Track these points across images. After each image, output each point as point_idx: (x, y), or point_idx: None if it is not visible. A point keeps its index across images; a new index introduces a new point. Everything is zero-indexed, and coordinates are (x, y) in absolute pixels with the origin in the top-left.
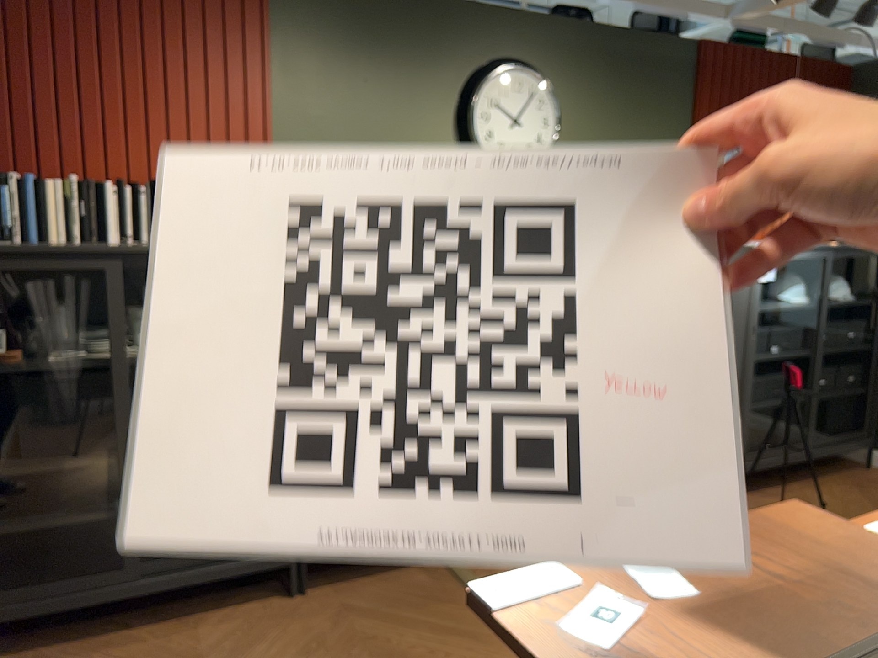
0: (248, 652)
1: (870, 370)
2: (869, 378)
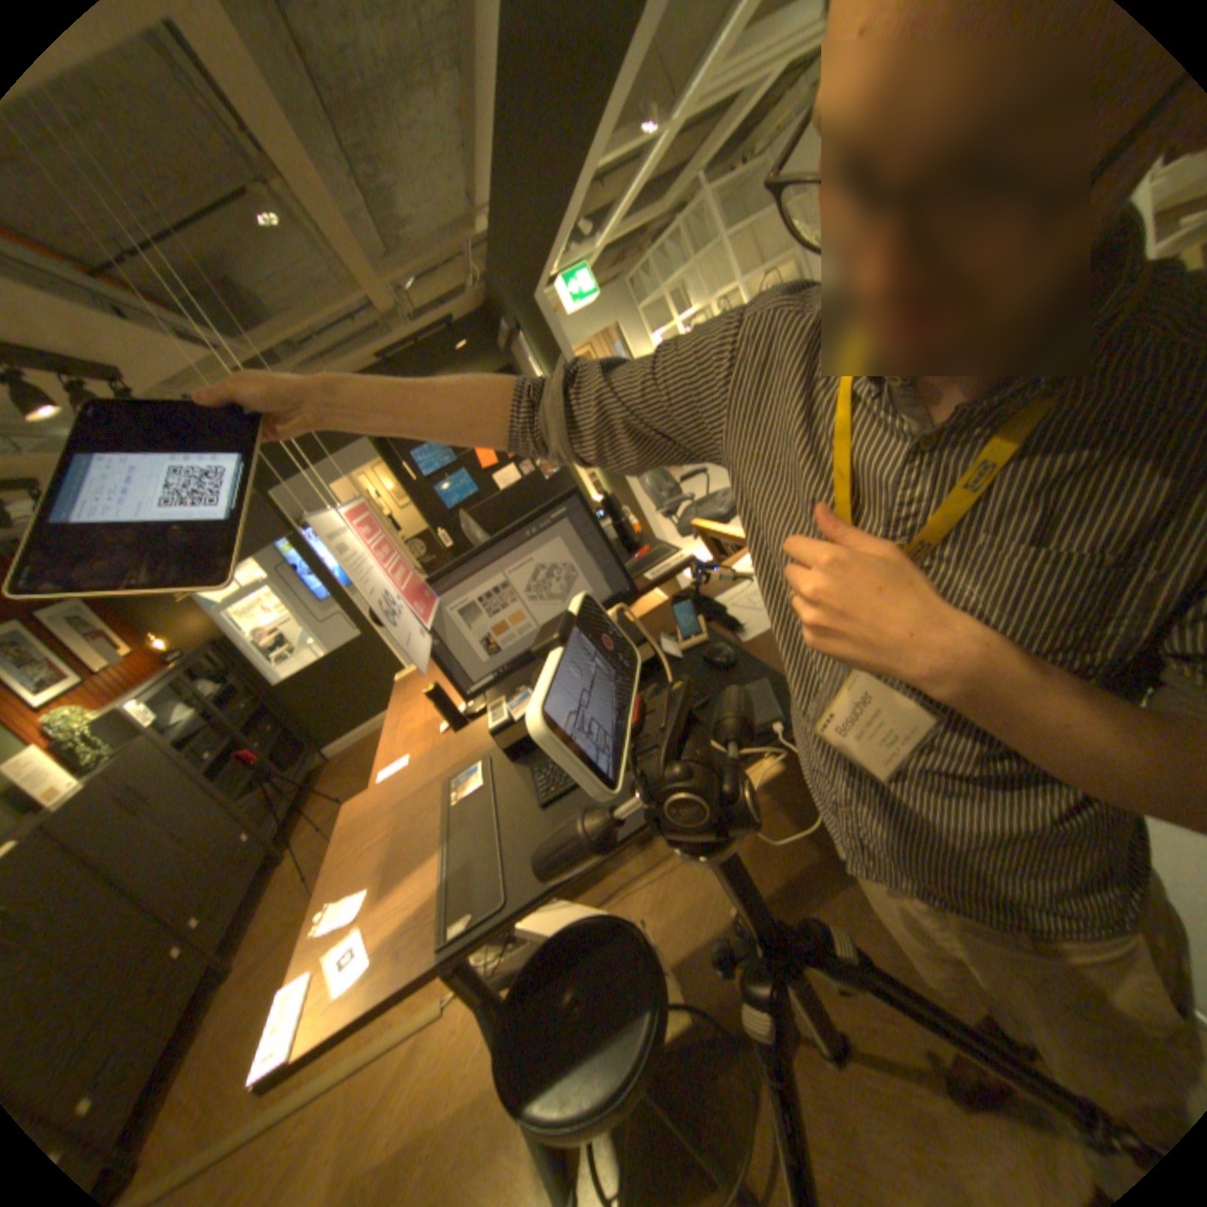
0: None
1: (272, 716)
2: (276, 720)
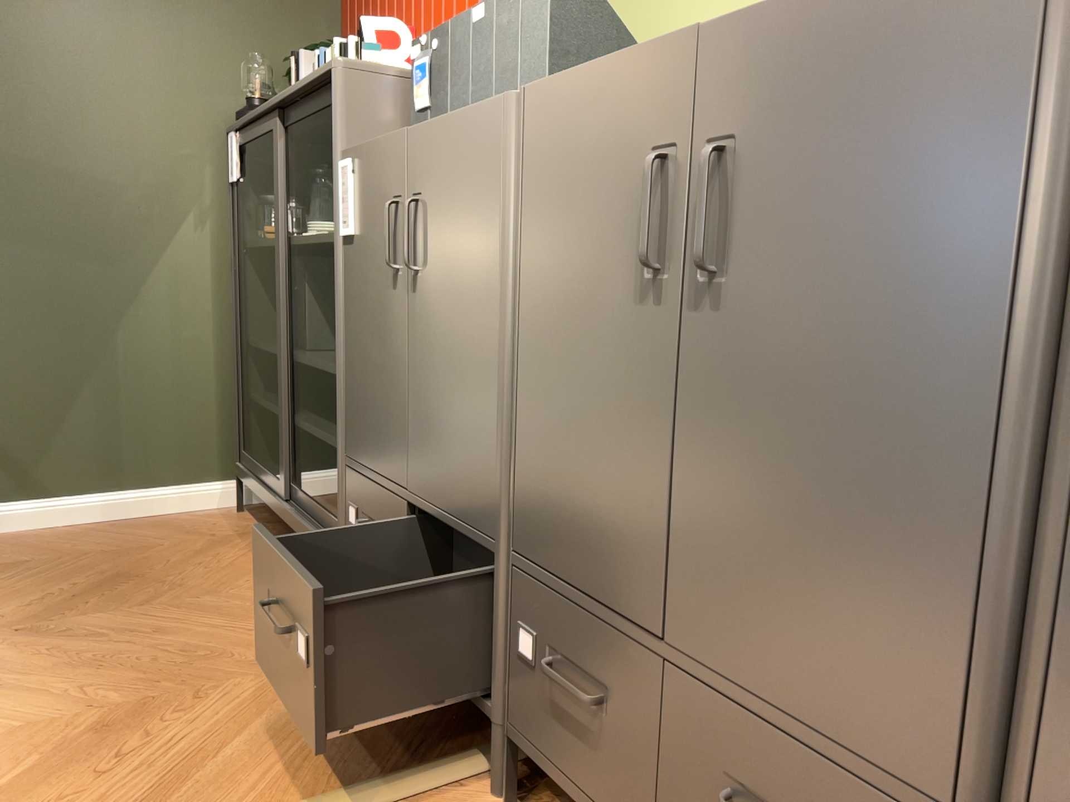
0: (212, 617)
1: None
2: None
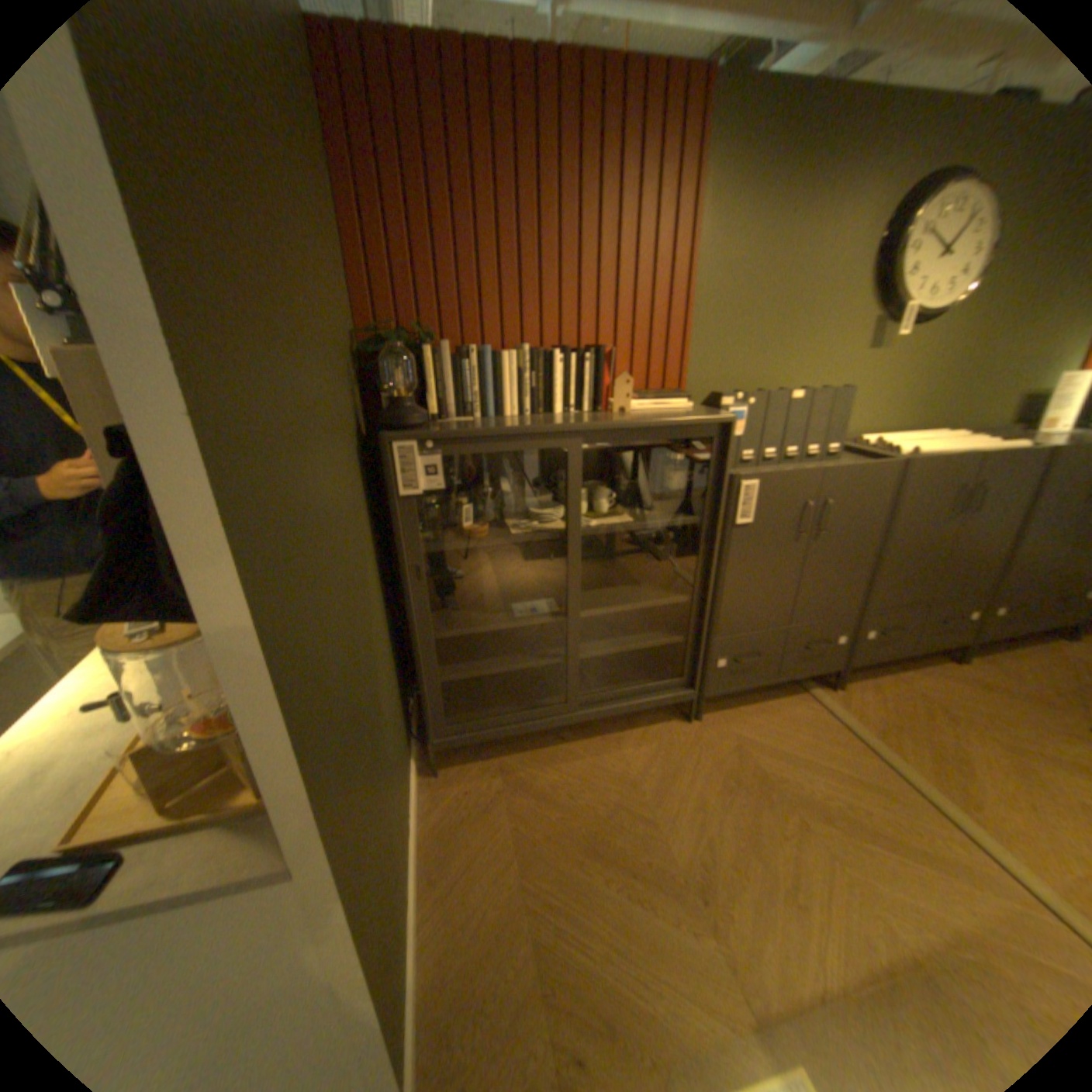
0: (677, 782)
1: None
2: None
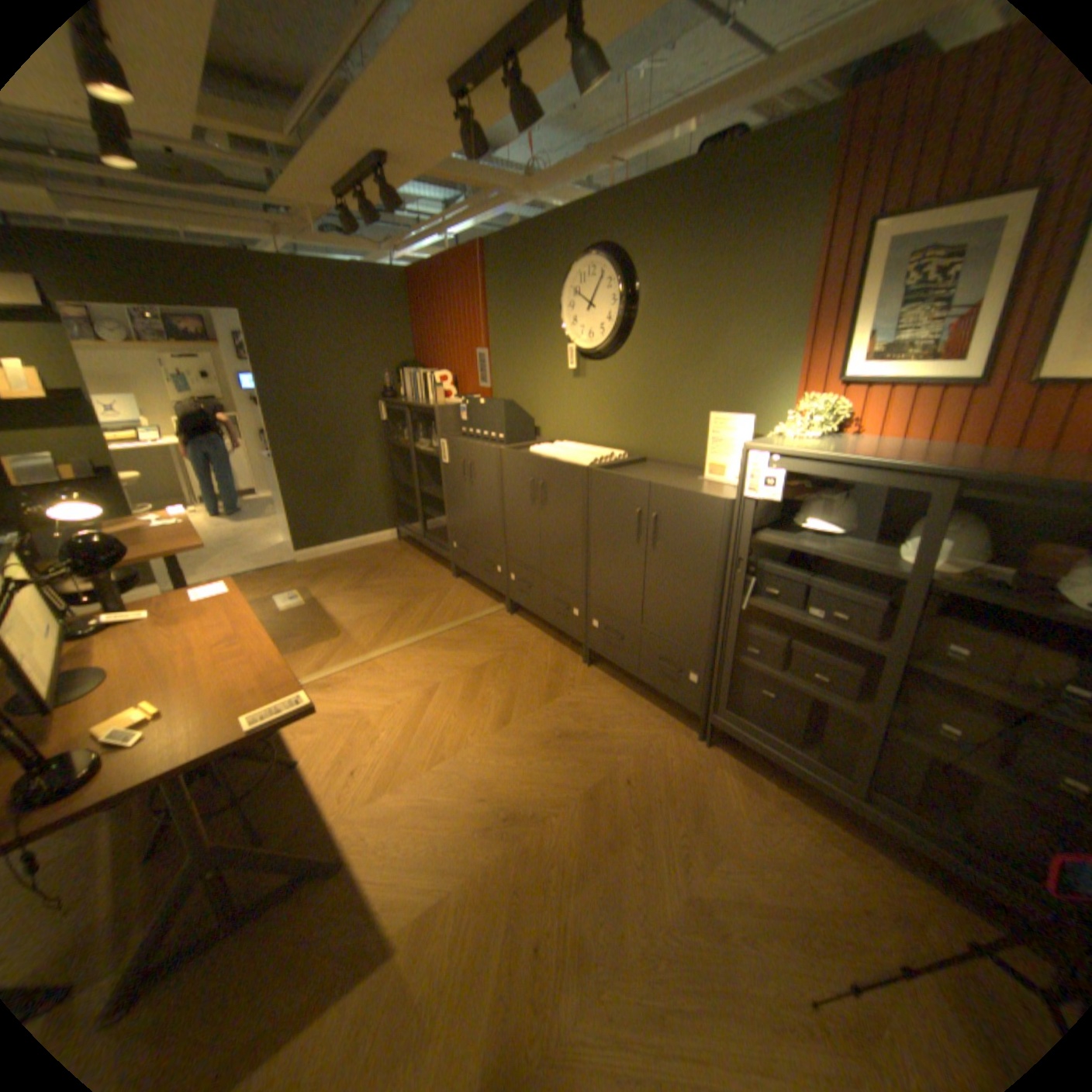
0: (413, 578)
1: None
2: None
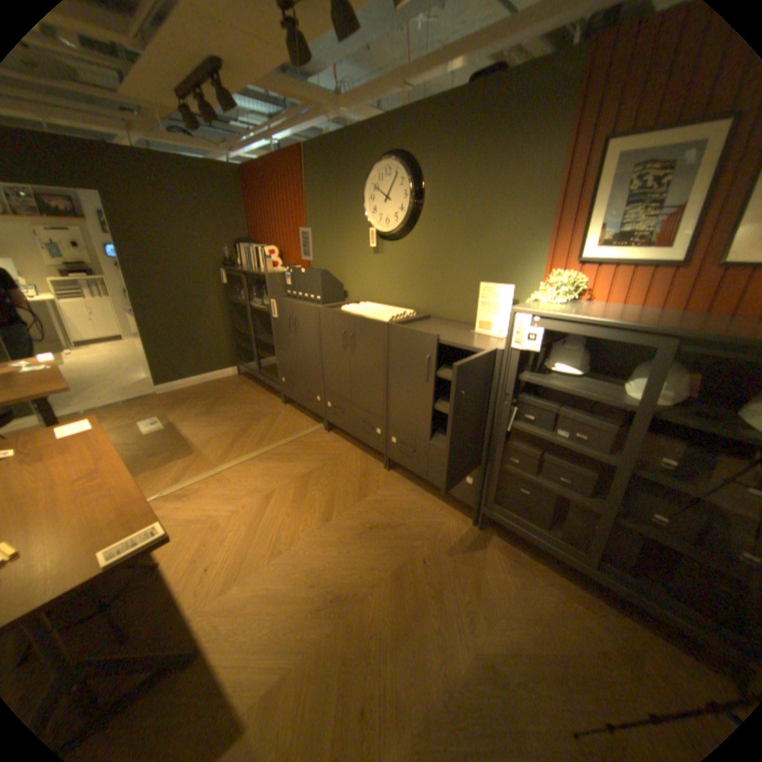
0: (251, 405)
1: None
2: None
